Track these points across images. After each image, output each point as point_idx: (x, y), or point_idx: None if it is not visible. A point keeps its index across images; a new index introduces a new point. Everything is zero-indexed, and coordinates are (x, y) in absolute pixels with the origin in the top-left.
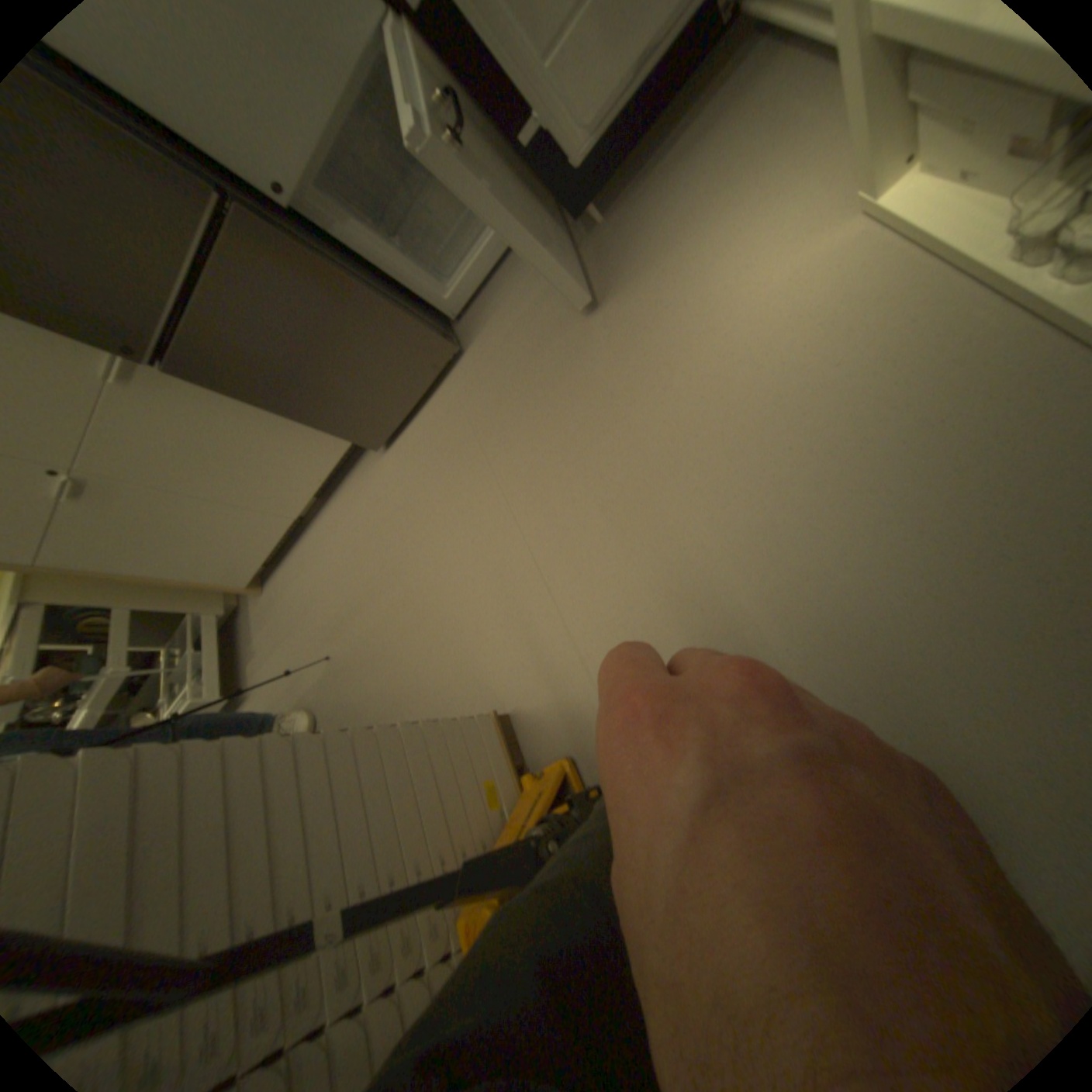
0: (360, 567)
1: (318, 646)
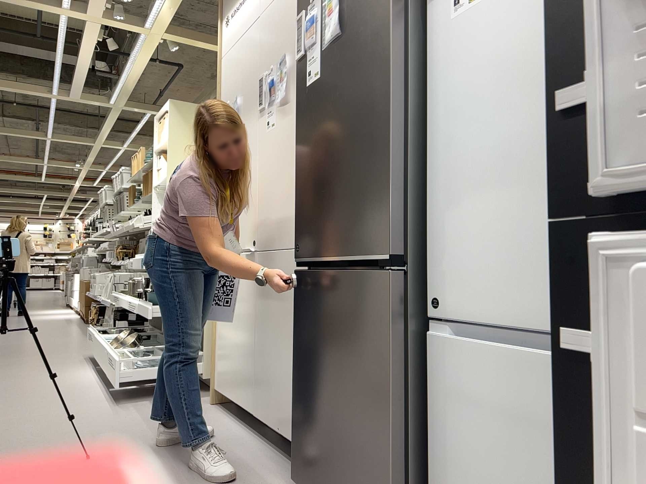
0: (164, 479)
1: (110, 449)
